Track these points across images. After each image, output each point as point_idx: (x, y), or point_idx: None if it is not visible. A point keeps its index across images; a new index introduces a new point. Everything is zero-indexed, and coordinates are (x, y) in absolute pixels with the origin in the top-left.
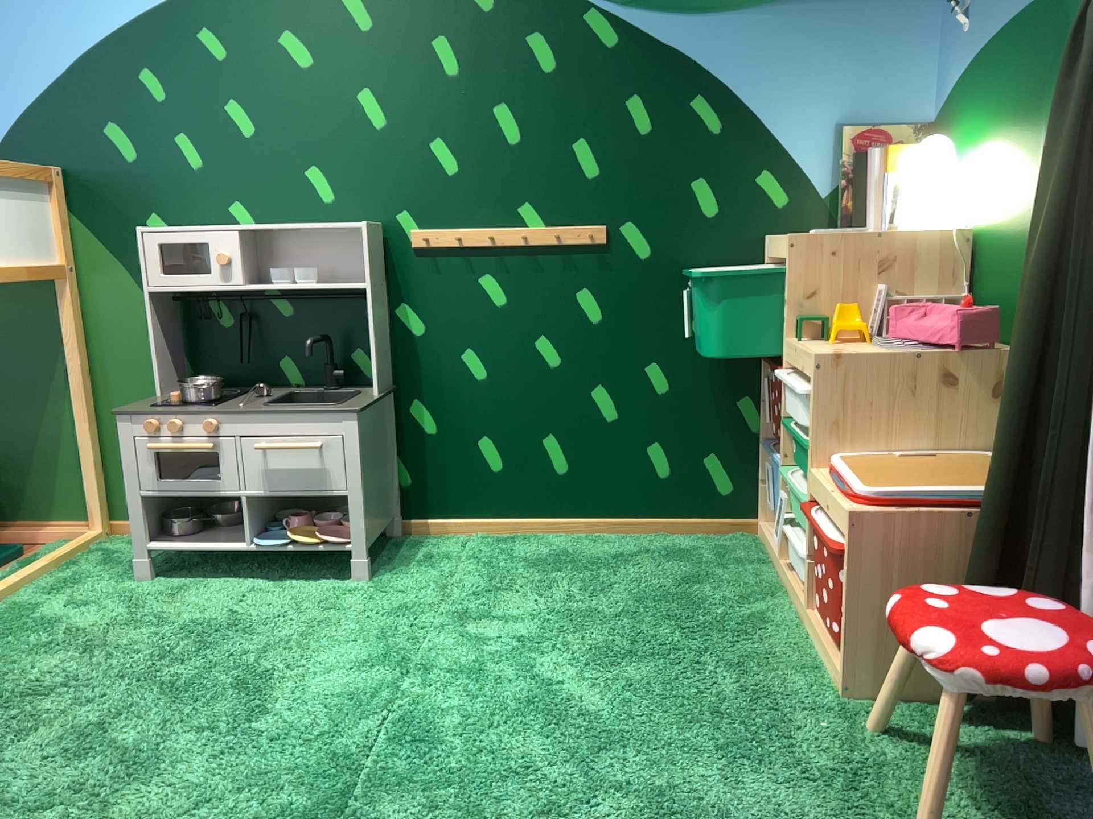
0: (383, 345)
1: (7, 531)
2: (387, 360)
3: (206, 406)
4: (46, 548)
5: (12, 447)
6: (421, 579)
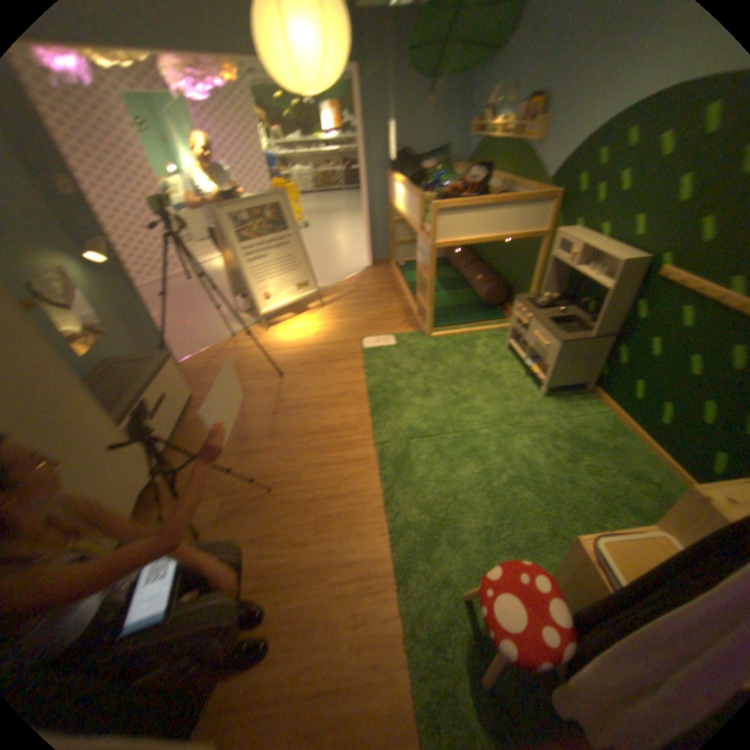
0: (623, 315)
1: (509, 310)
2: (622, 323)
3: (534, 309)
4: (509, 321)
5: (520, 285)
6: (556, 411)
